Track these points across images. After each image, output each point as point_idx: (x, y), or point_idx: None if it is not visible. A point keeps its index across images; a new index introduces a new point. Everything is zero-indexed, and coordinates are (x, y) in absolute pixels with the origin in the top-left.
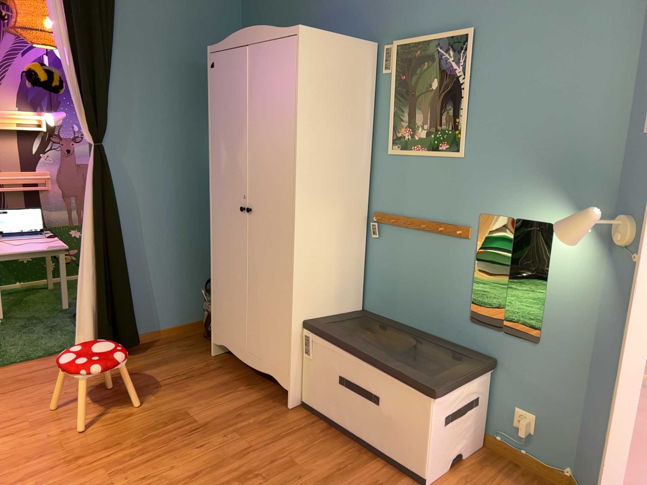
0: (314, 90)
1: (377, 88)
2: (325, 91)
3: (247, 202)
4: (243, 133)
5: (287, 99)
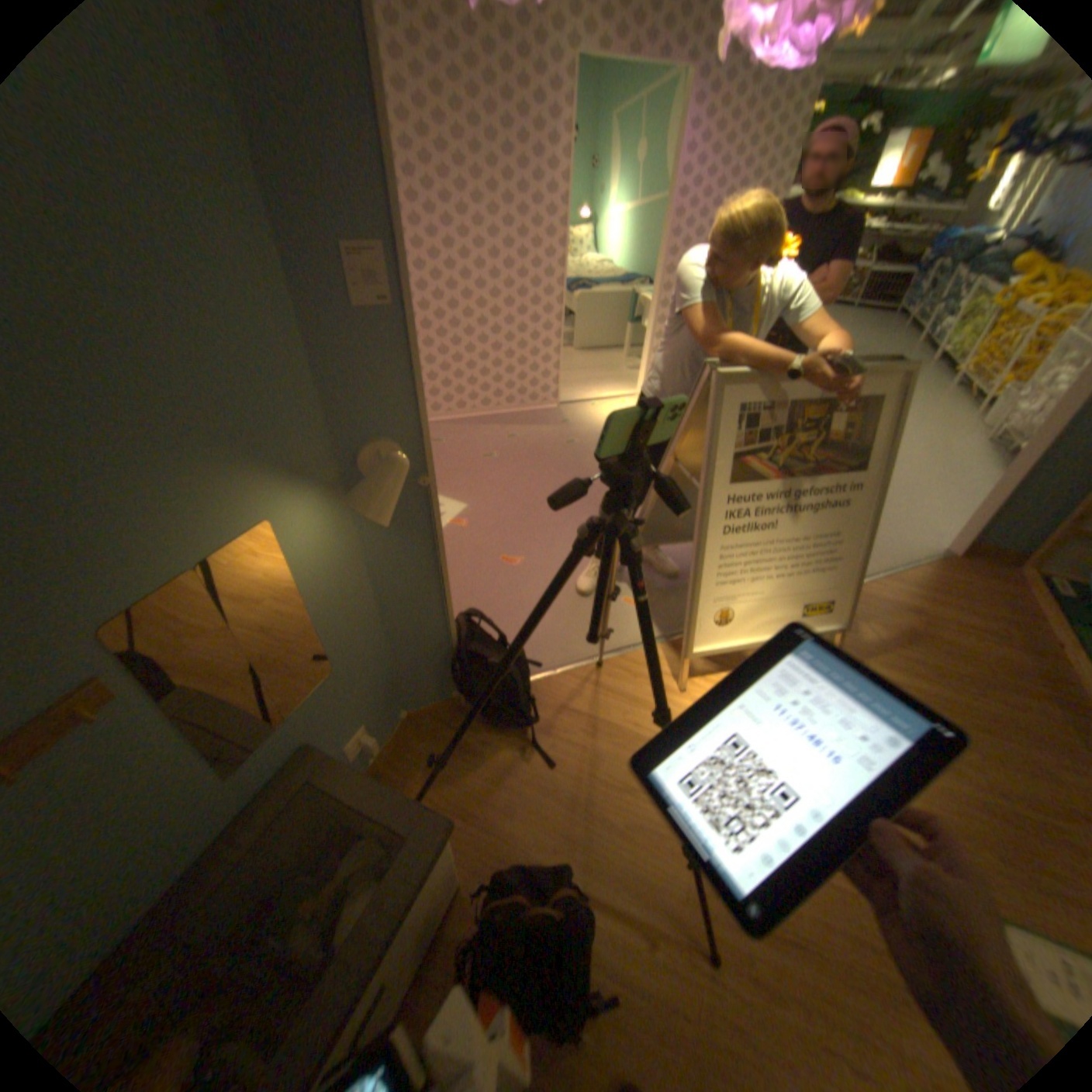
0: None
1: None
2: None
3: None
4: None
5: None
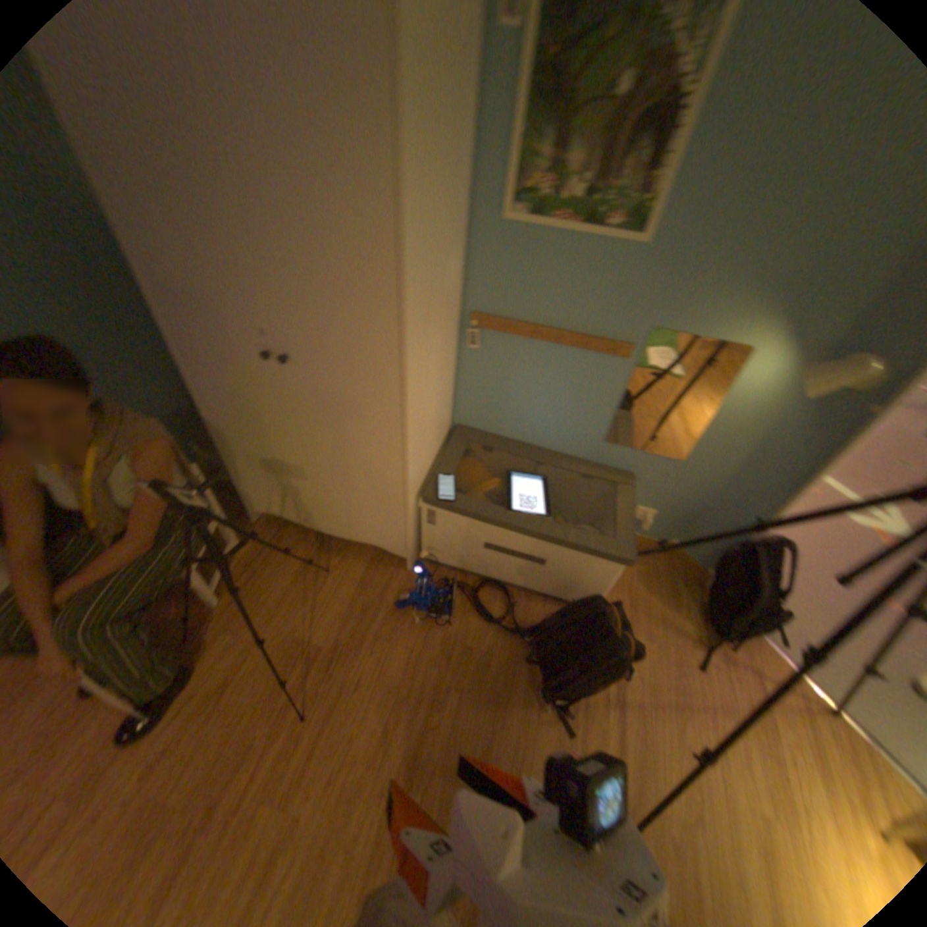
0: (422, 99)
1: (481, 67)
2: (435, 98)
3: (274, 345)
4: (219, 198)
5: (386, 141)
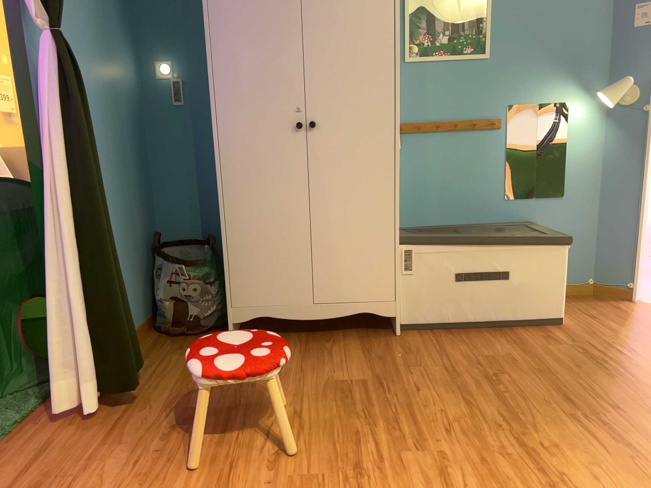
0: None
1: None
2: None
3: (302, 116)
4: (289, 30)
5: None
